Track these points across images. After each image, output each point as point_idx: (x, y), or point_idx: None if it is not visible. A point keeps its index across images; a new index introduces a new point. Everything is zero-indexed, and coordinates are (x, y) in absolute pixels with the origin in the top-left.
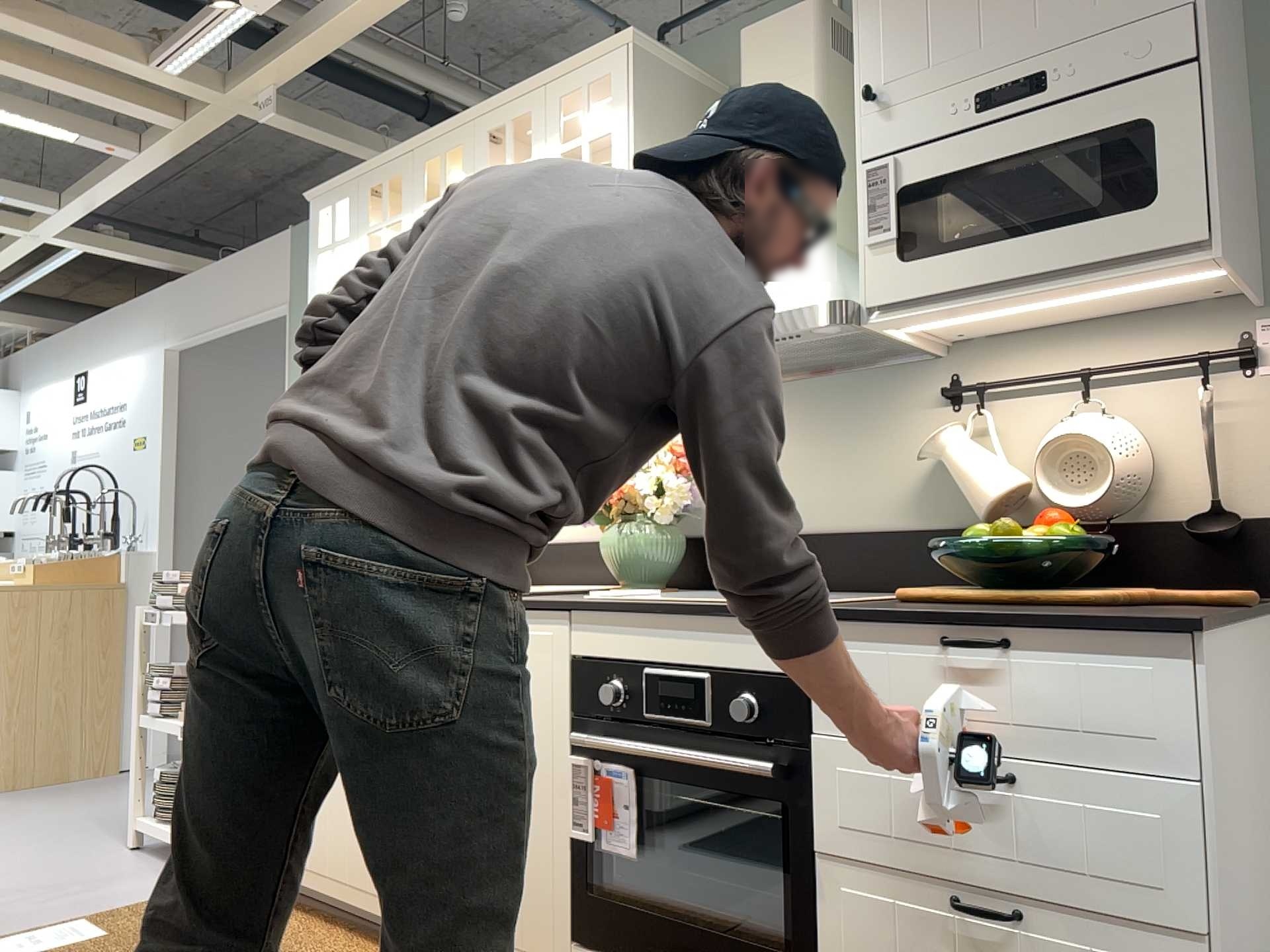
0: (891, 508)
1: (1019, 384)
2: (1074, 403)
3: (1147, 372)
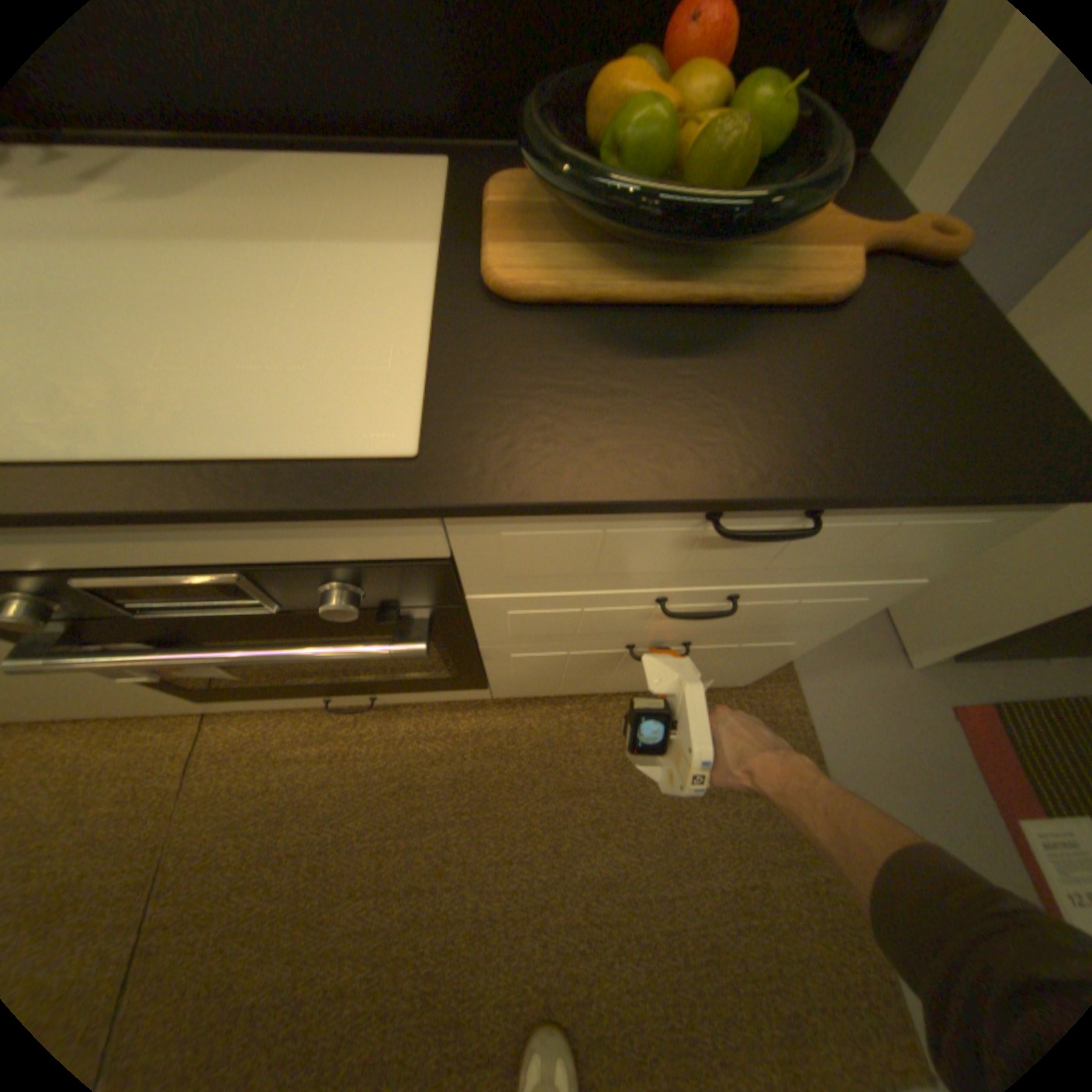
0: None
1: None
2: None
3: None
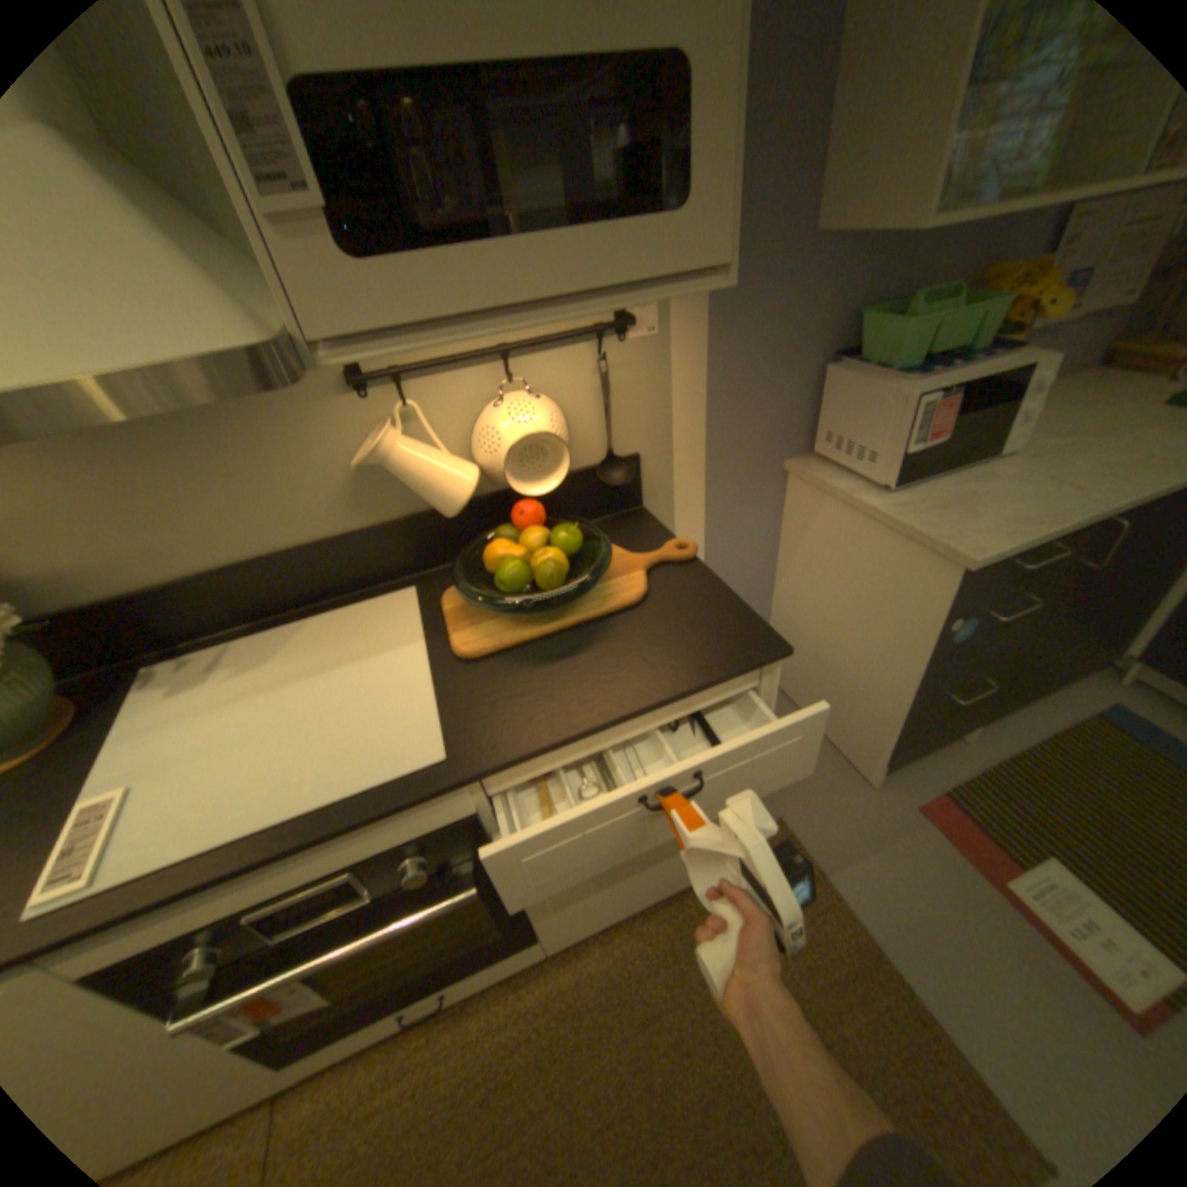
0: (323, 515)
1: (434, 364)
2: (490, 377)
3: (548, 340)
